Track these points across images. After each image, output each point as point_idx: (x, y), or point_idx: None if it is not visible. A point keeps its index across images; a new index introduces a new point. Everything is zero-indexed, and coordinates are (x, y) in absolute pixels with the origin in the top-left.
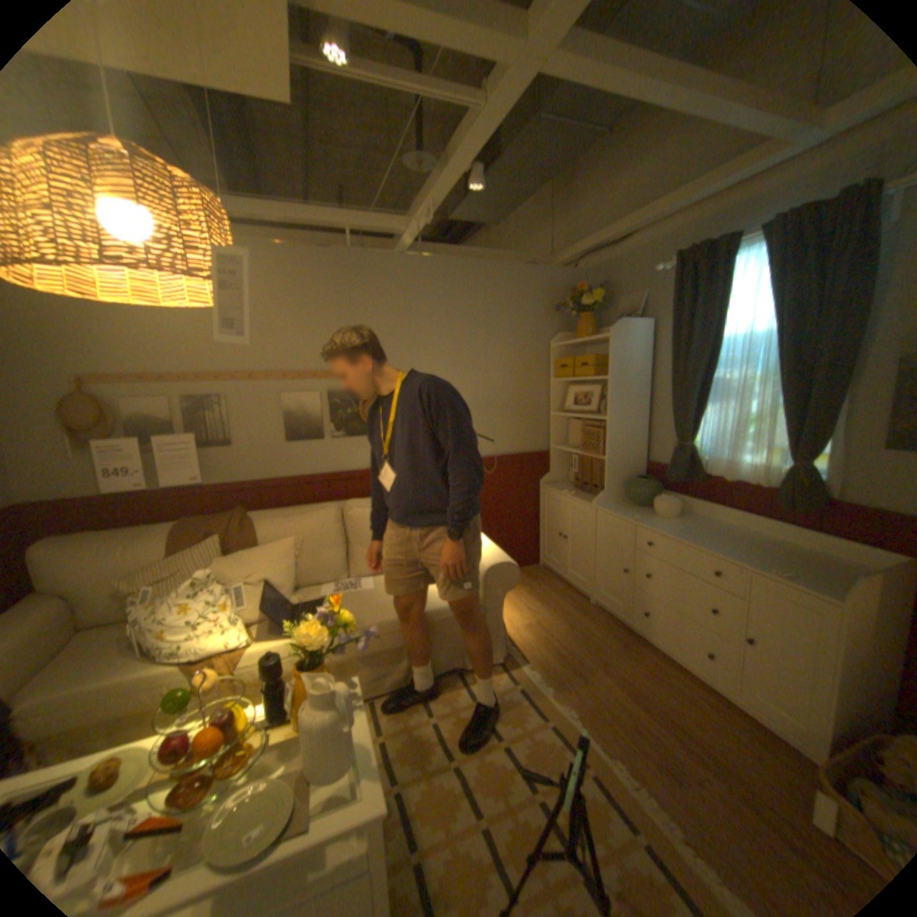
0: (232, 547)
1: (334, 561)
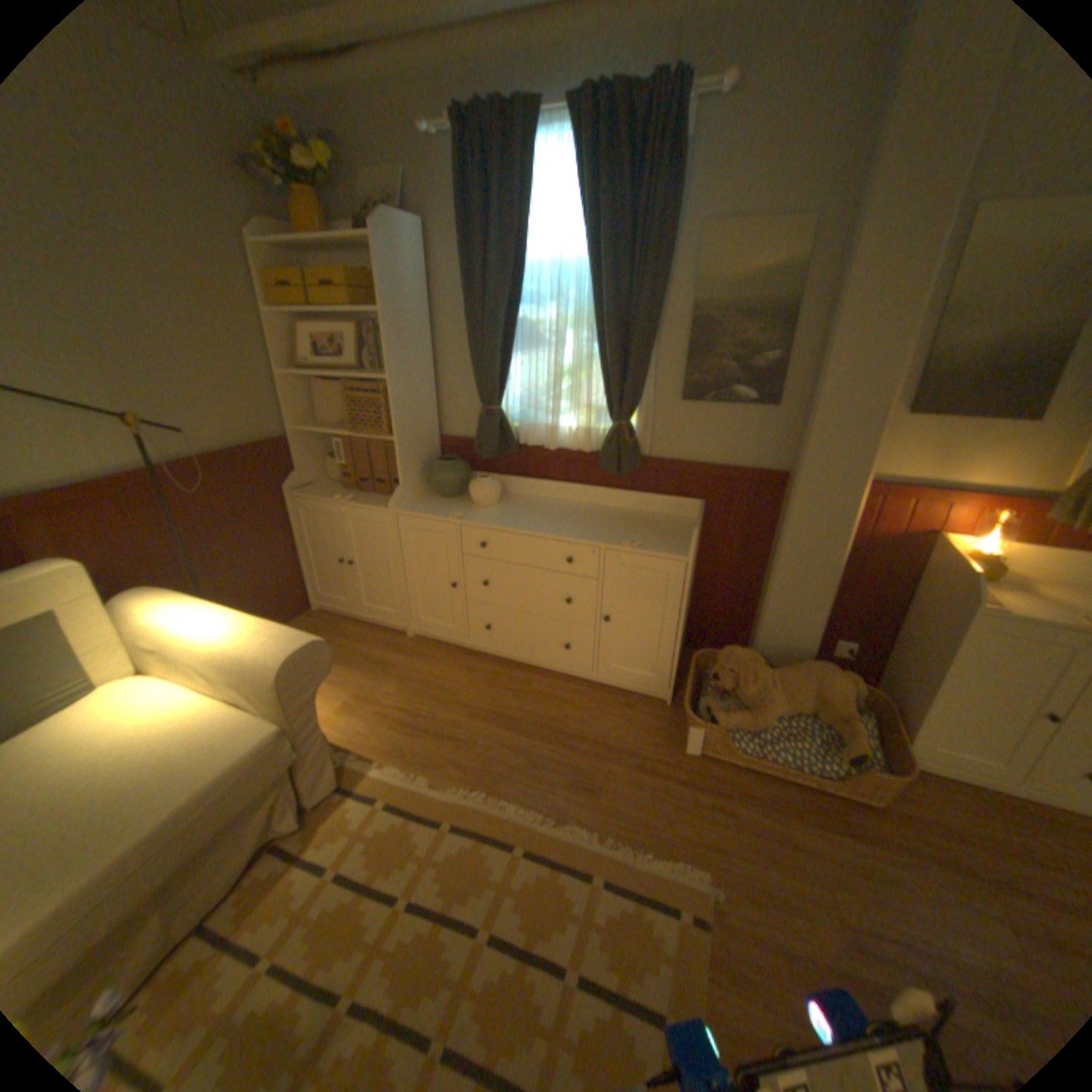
0: None
1: None
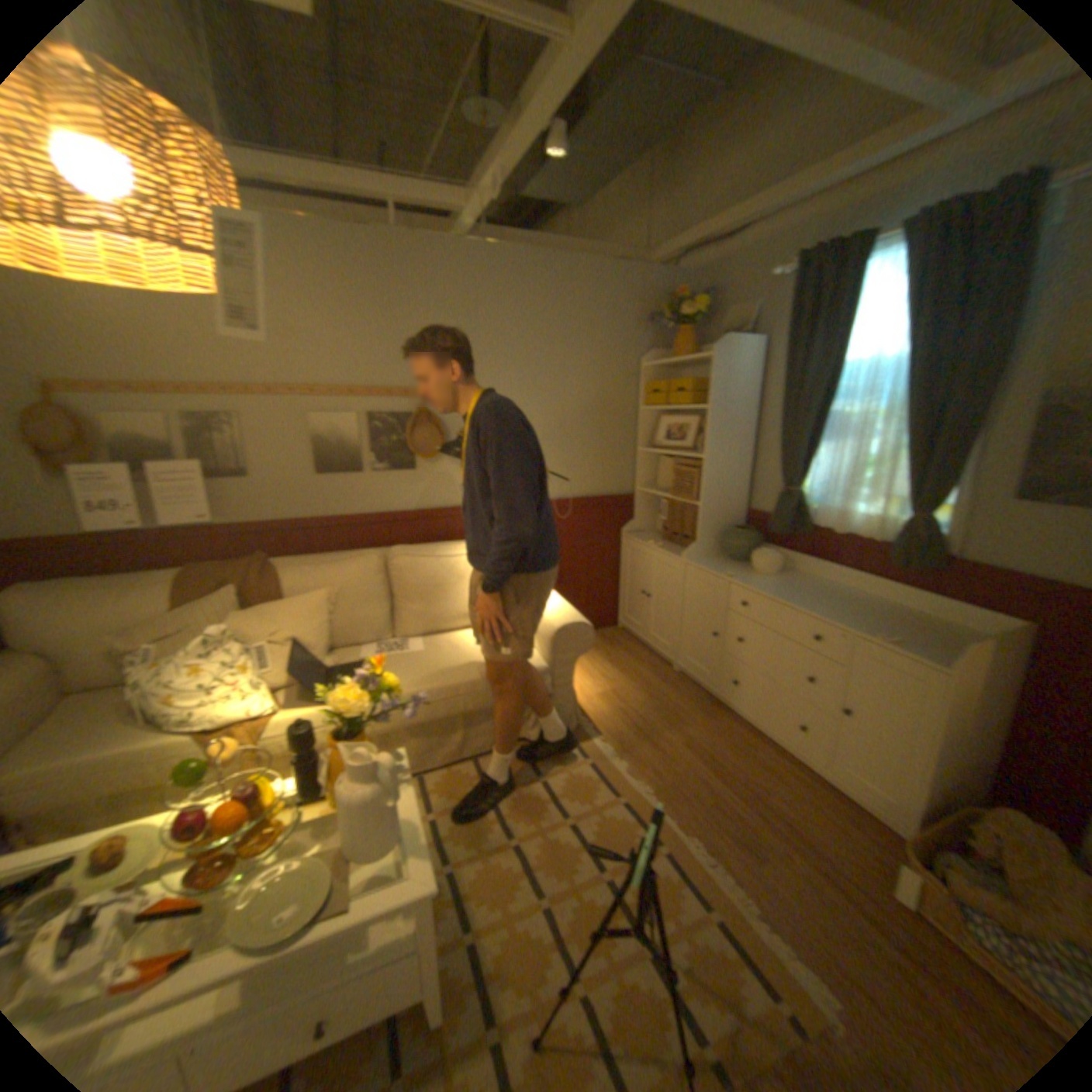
0: (250, 600)
1: (375, 617)
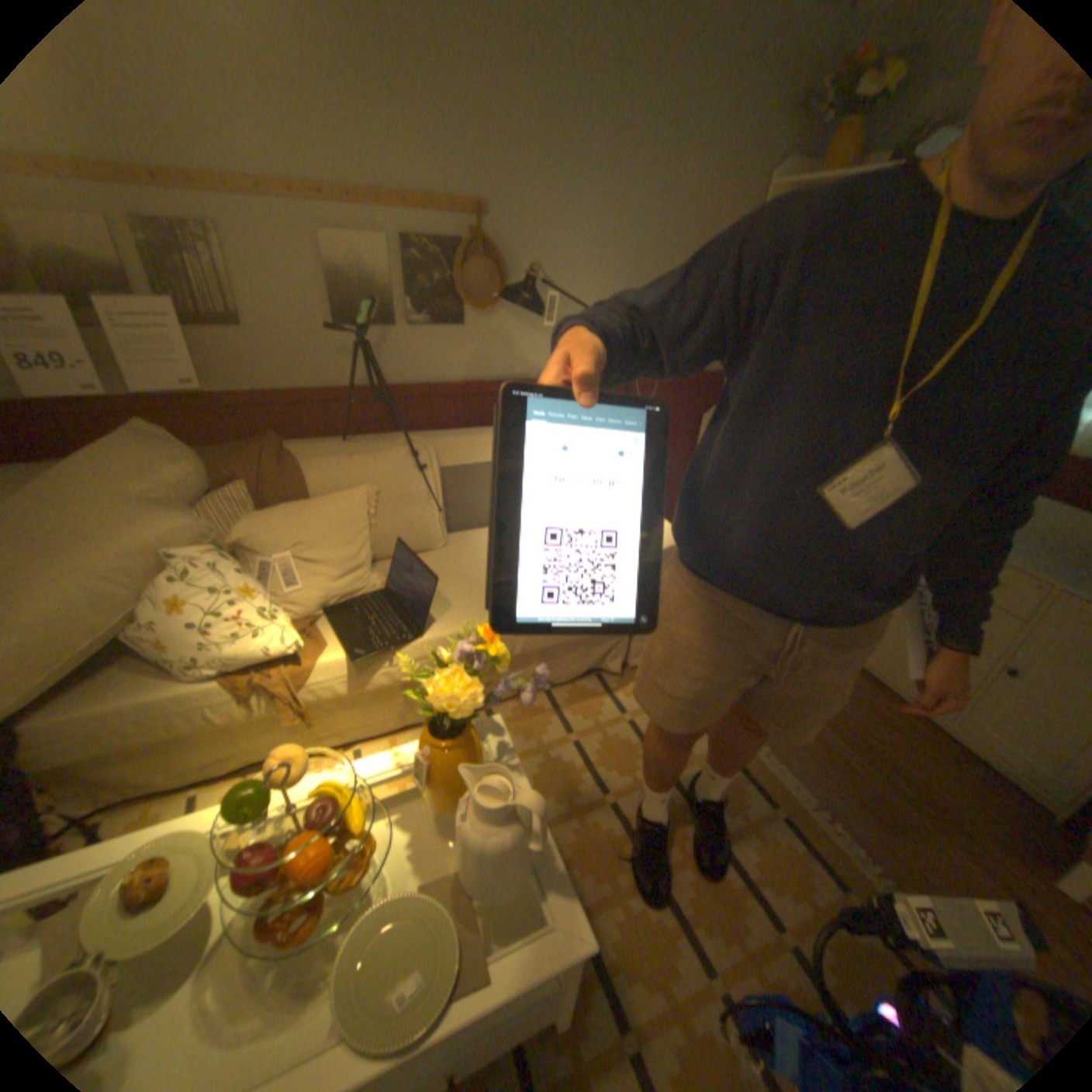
0: (272, 497)
1: (427, 521)
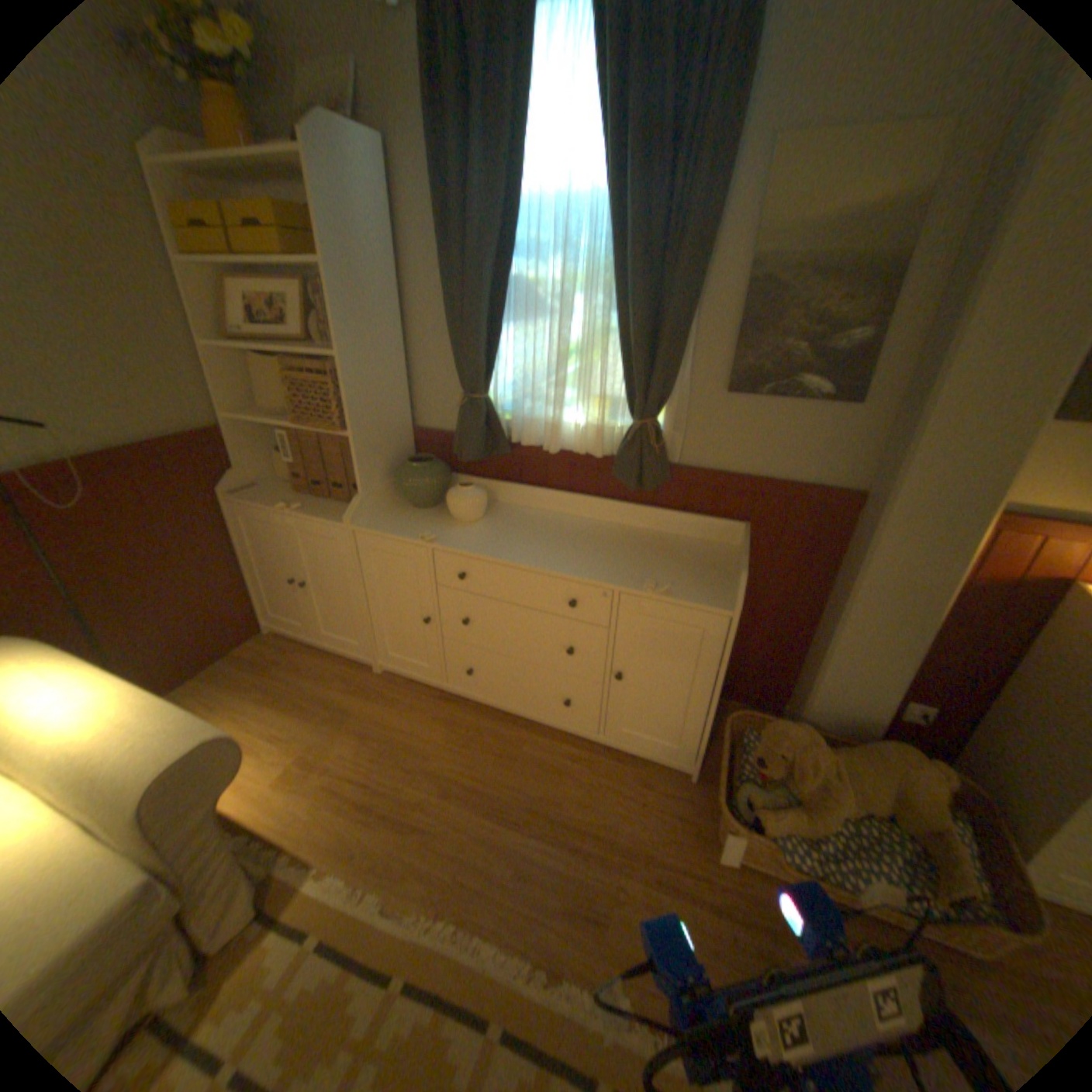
0: None
1: None
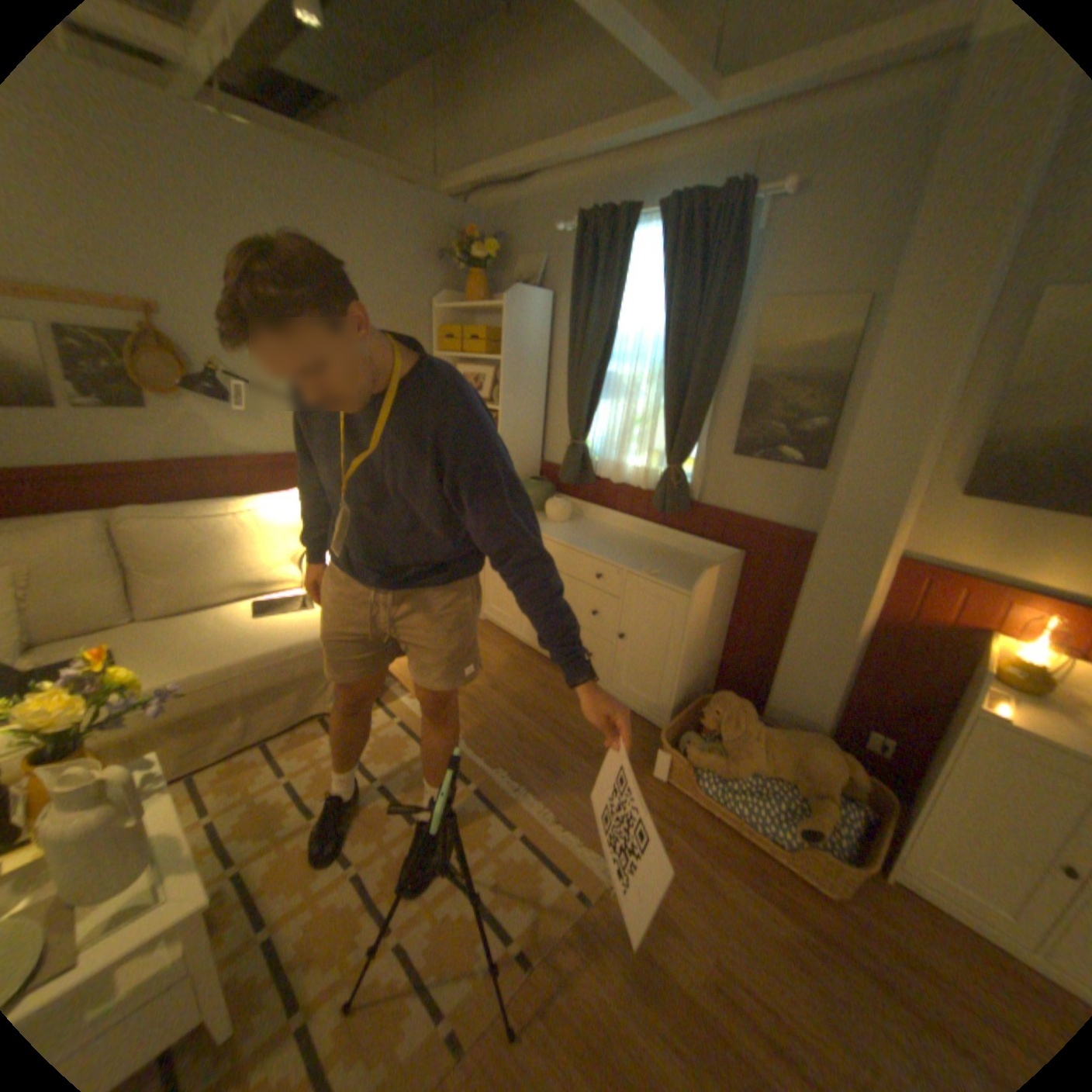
0: None
1: (102, 599)
